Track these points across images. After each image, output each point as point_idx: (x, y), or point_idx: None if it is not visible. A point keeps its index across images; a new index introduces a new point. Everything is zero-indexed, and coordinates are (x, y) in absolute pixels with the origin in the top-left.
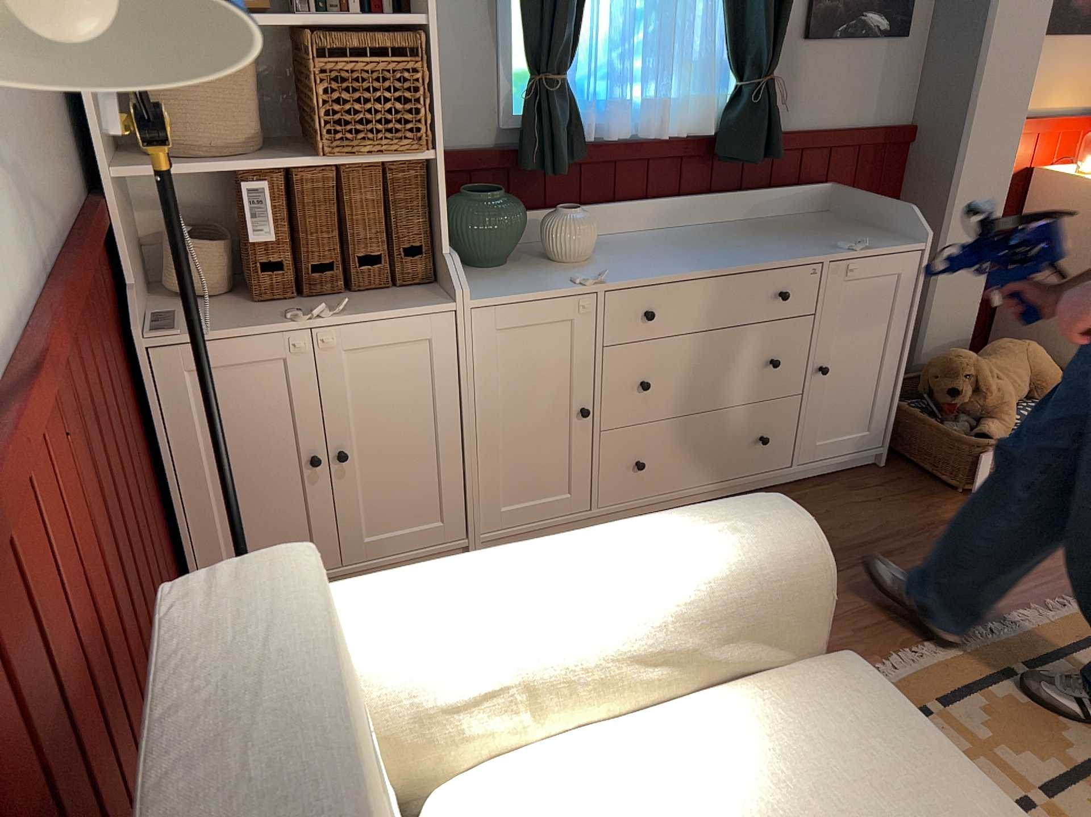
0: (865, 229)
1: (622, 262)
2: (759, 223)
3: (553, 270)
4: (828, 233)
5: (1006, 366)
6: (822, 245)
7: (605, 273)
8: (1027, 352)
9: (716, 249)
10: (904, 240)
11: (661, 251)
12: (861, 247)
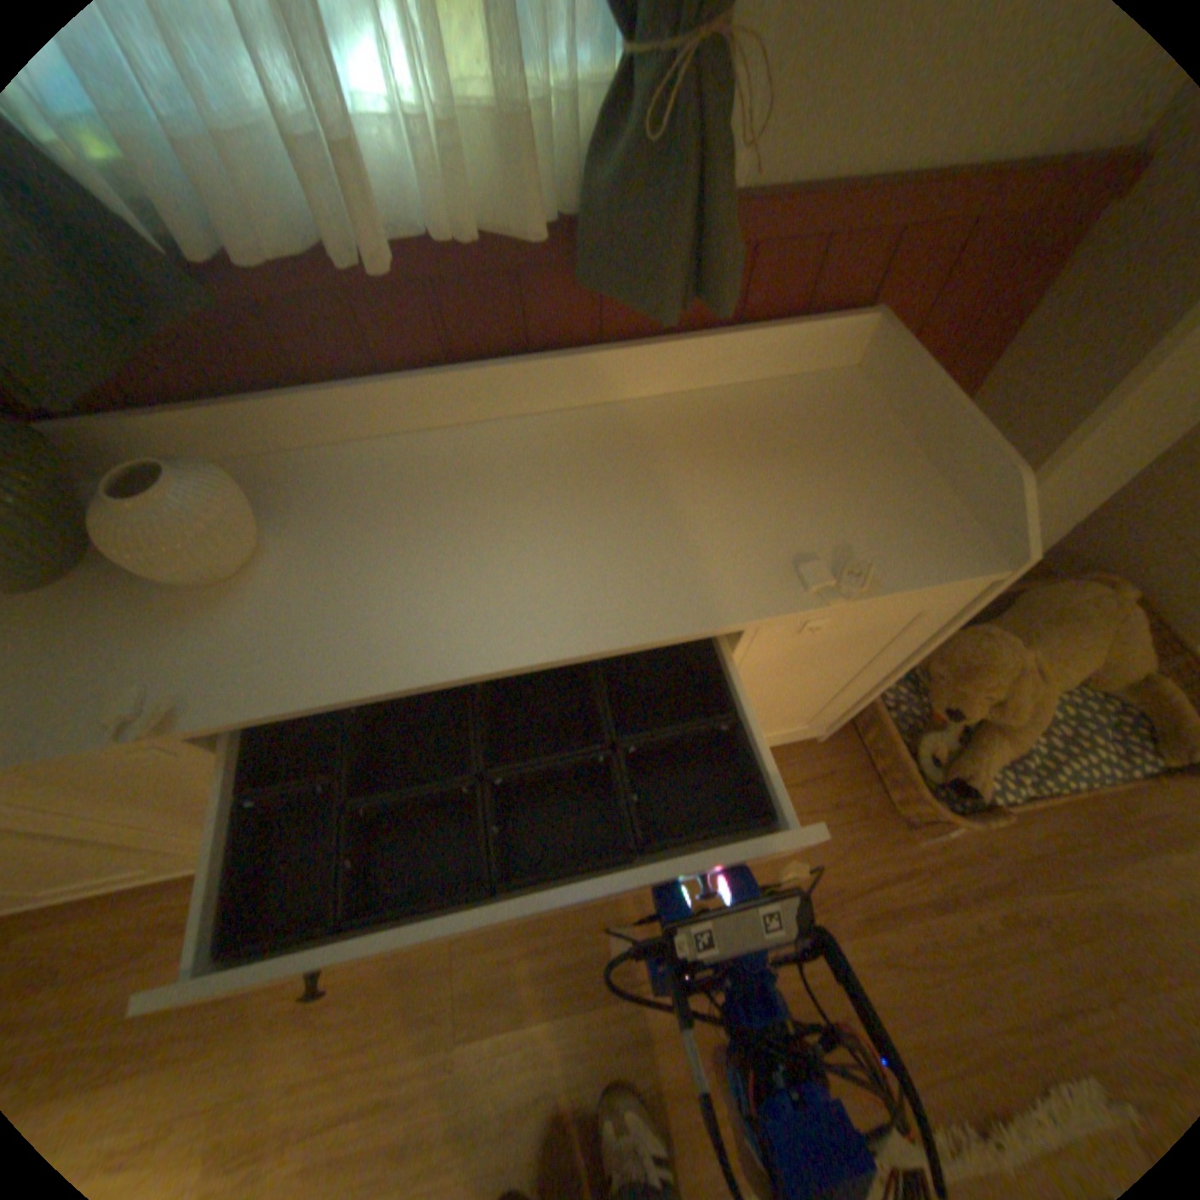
0: (898, 465)
1: (302, 588)
2: (695, 407)
3: (133, 621)
4: (809, 483)
5: (1063, 651)
6: (768, 552)
7: (167, 705)
8: (1110, 629)
9: (534, 539)
10: (966, 542)
11: (419, 534)
12: (846, 591)
